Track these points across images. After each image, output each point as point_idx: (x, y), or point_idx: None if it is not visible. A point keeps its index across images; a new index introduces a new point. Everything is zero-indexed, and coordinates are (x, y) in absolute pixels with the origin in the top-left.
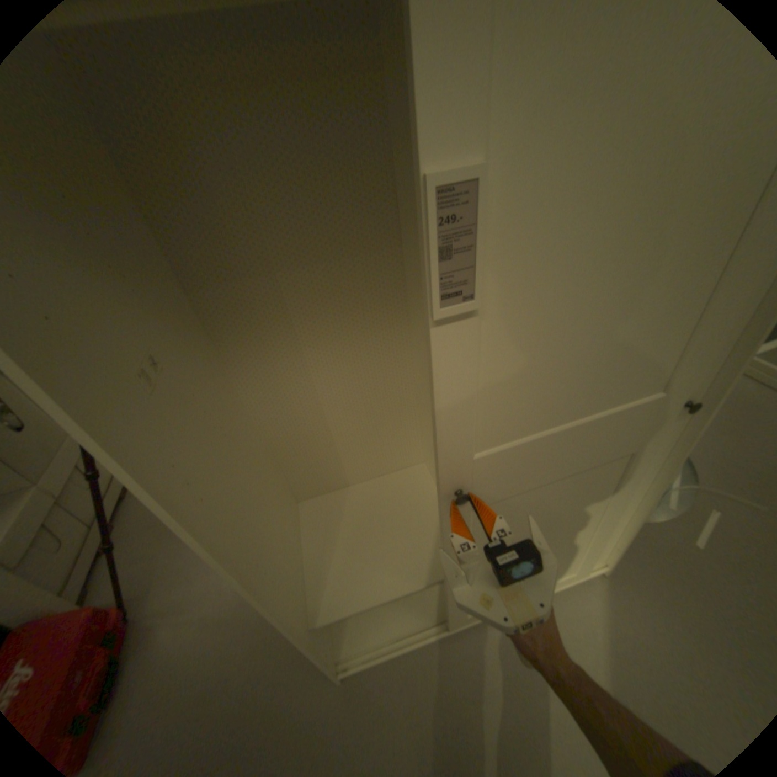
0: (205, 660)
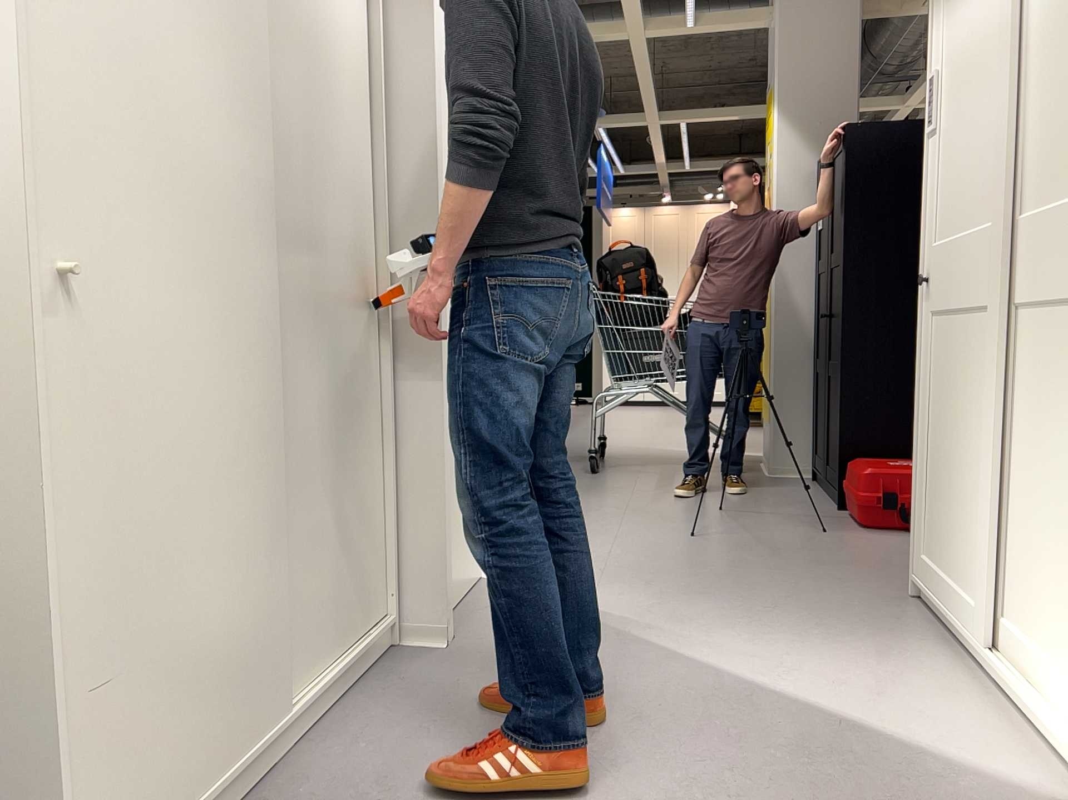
0: None
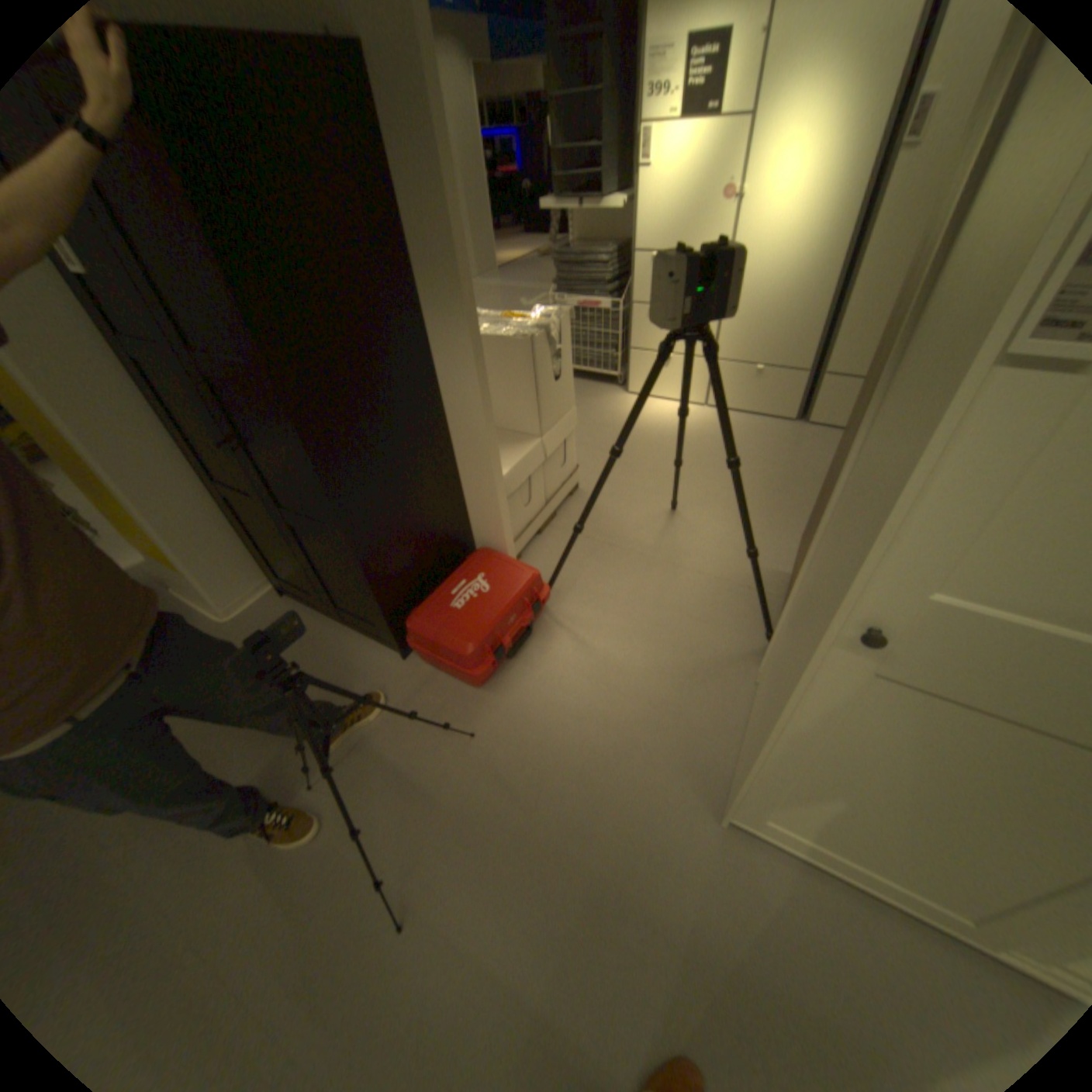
0: (598, 690)
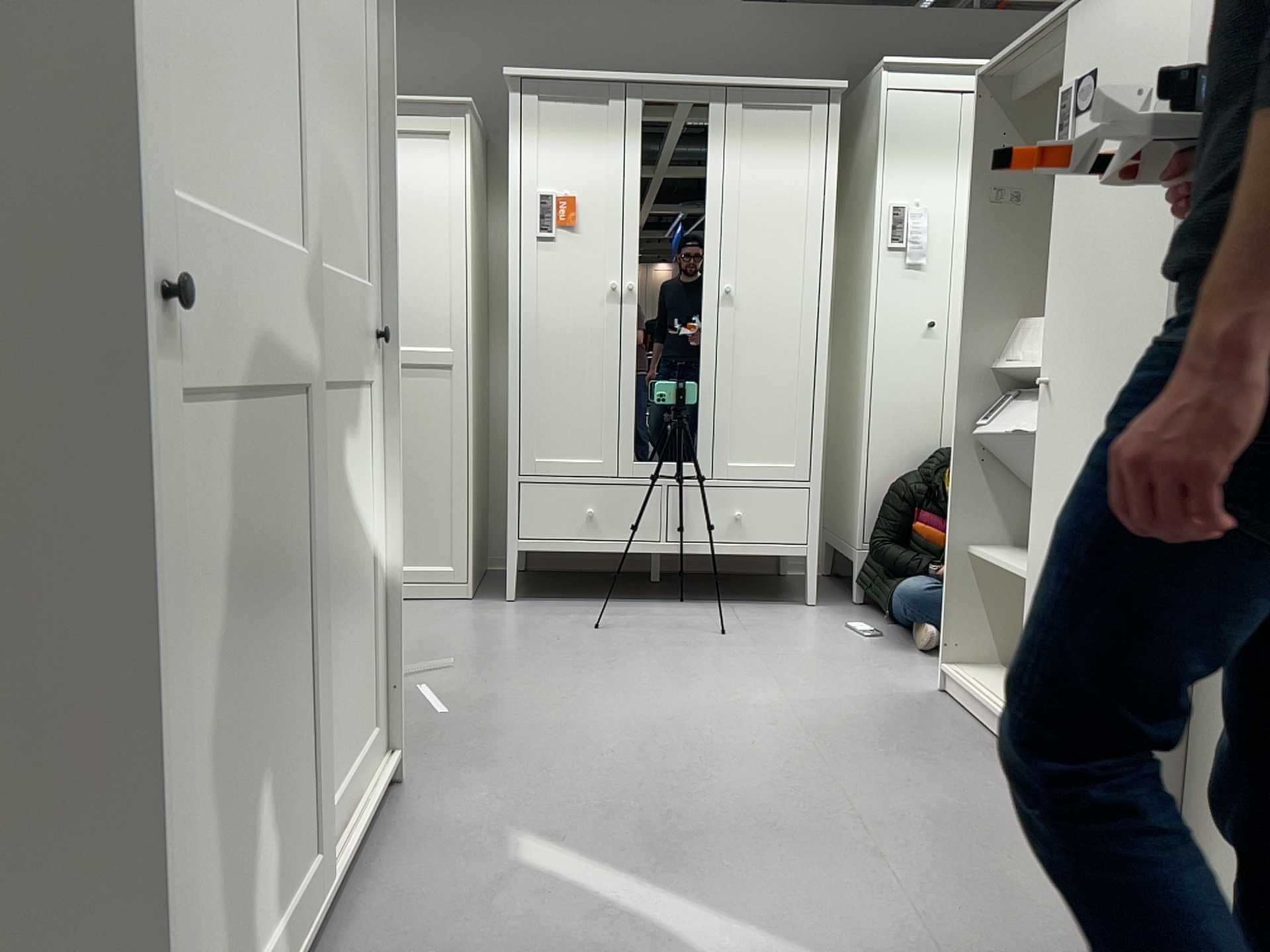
0: None
